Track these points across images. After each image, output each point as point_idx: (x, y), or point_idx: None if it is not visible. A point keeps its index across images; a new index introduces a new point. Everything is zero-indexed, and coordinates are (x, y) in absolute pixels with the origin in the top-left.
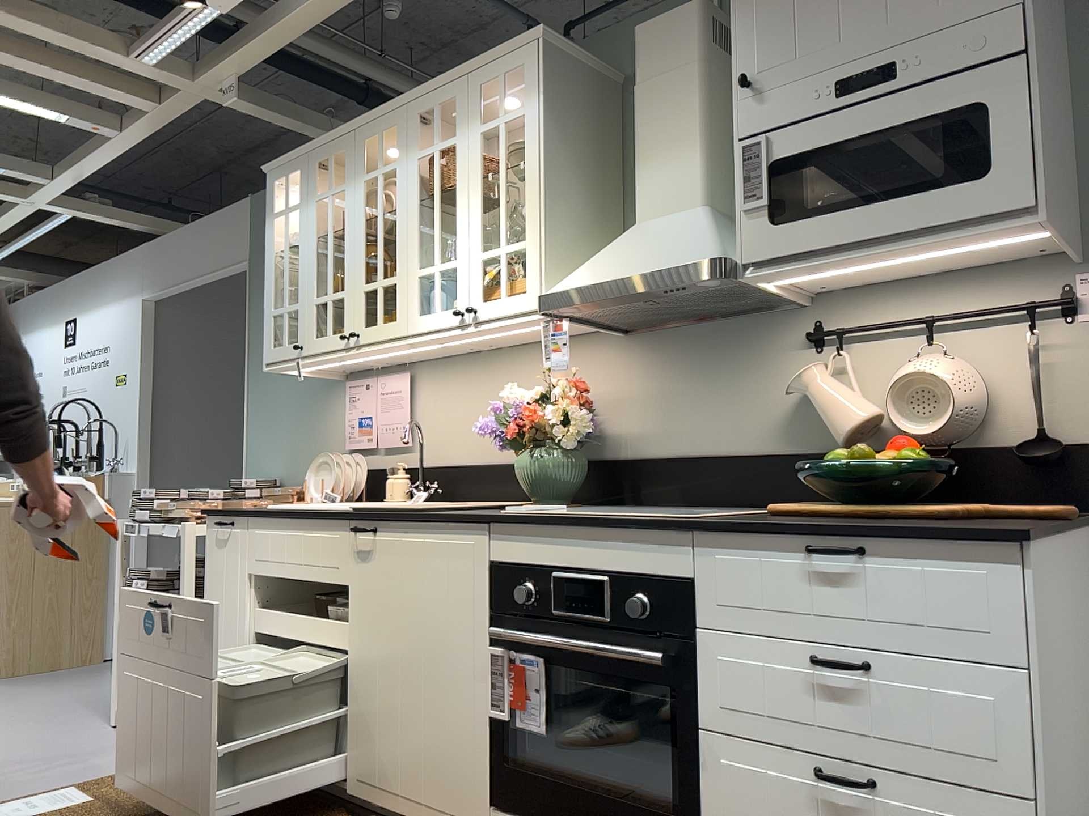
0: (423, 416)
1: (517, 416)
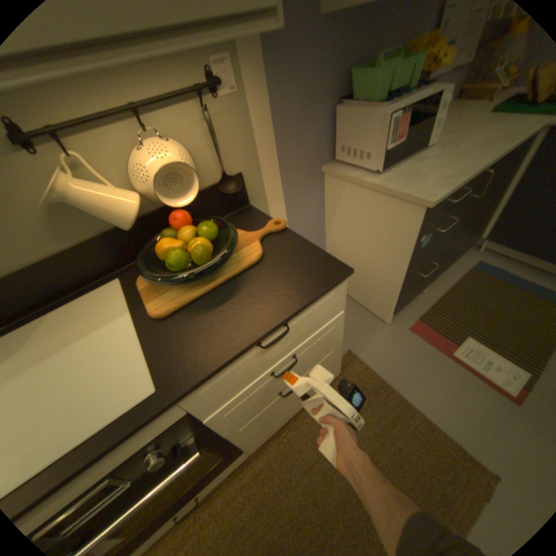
0: None
1: None
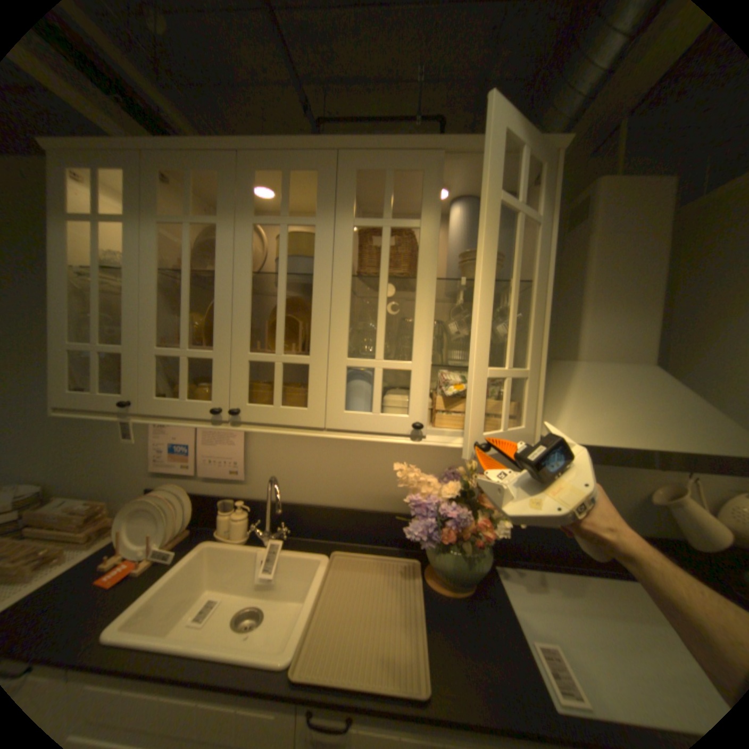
0: (260, 453)
1: (464, 527)
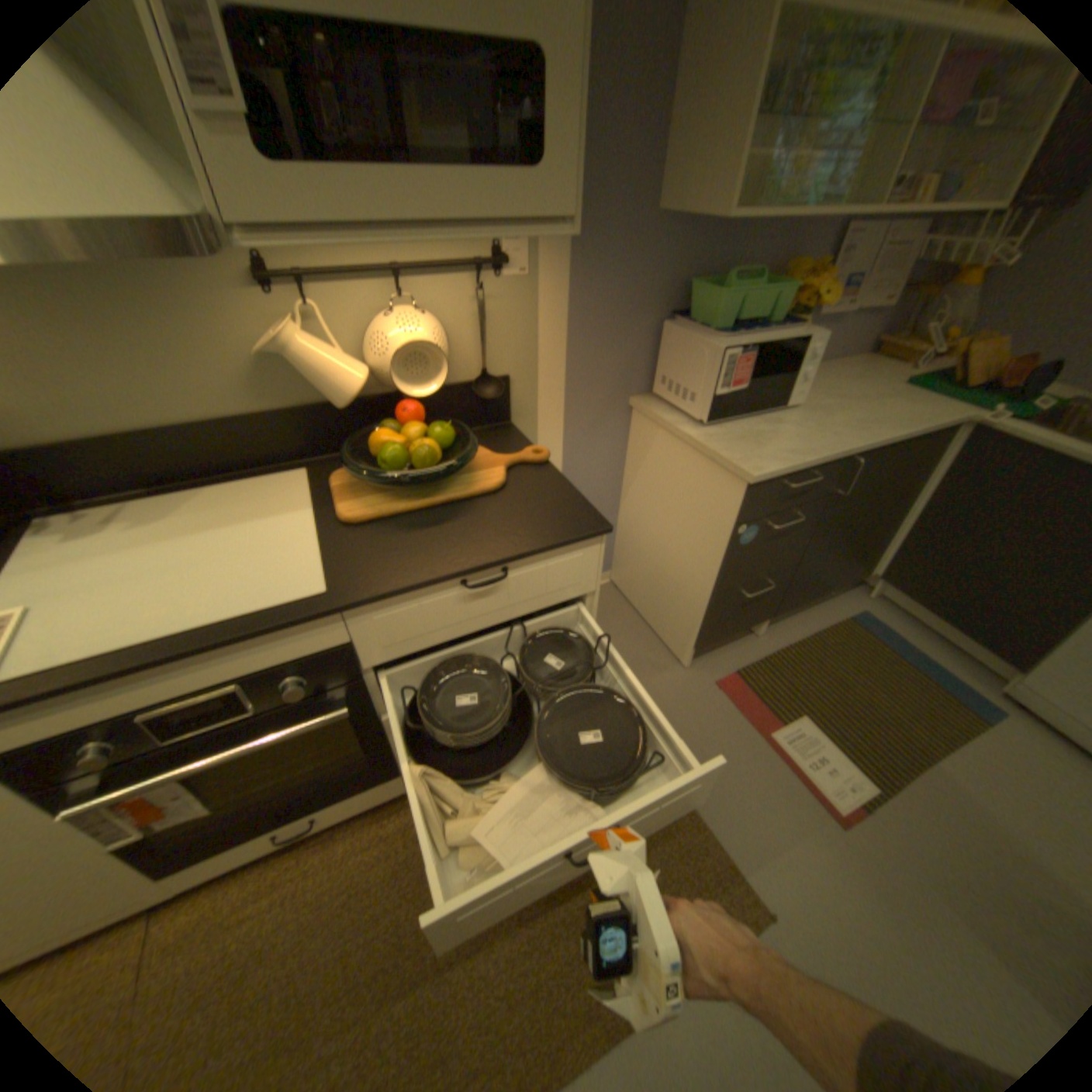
0: None
1: None
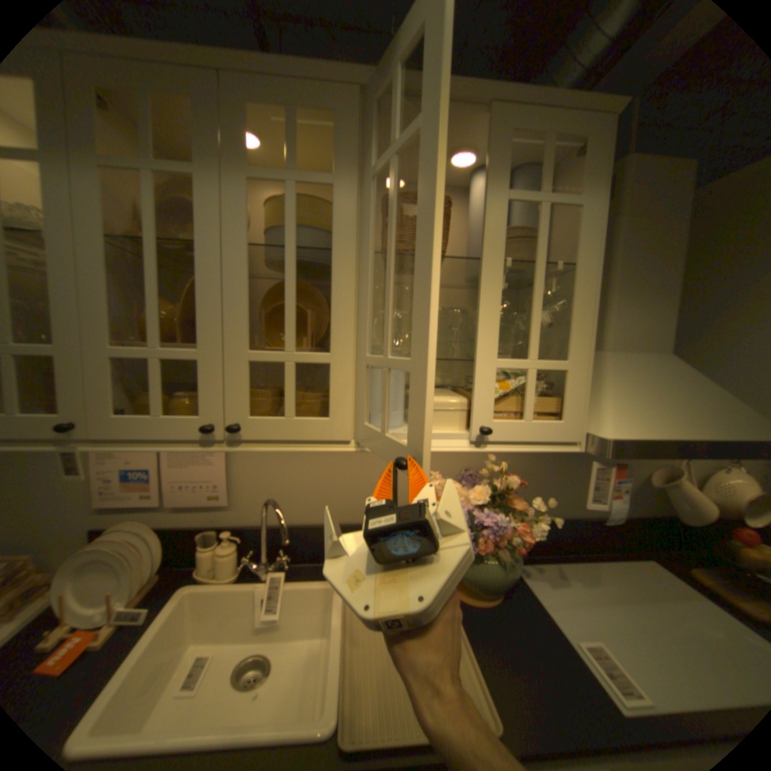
0: (244, 471)
1: (501, 535)
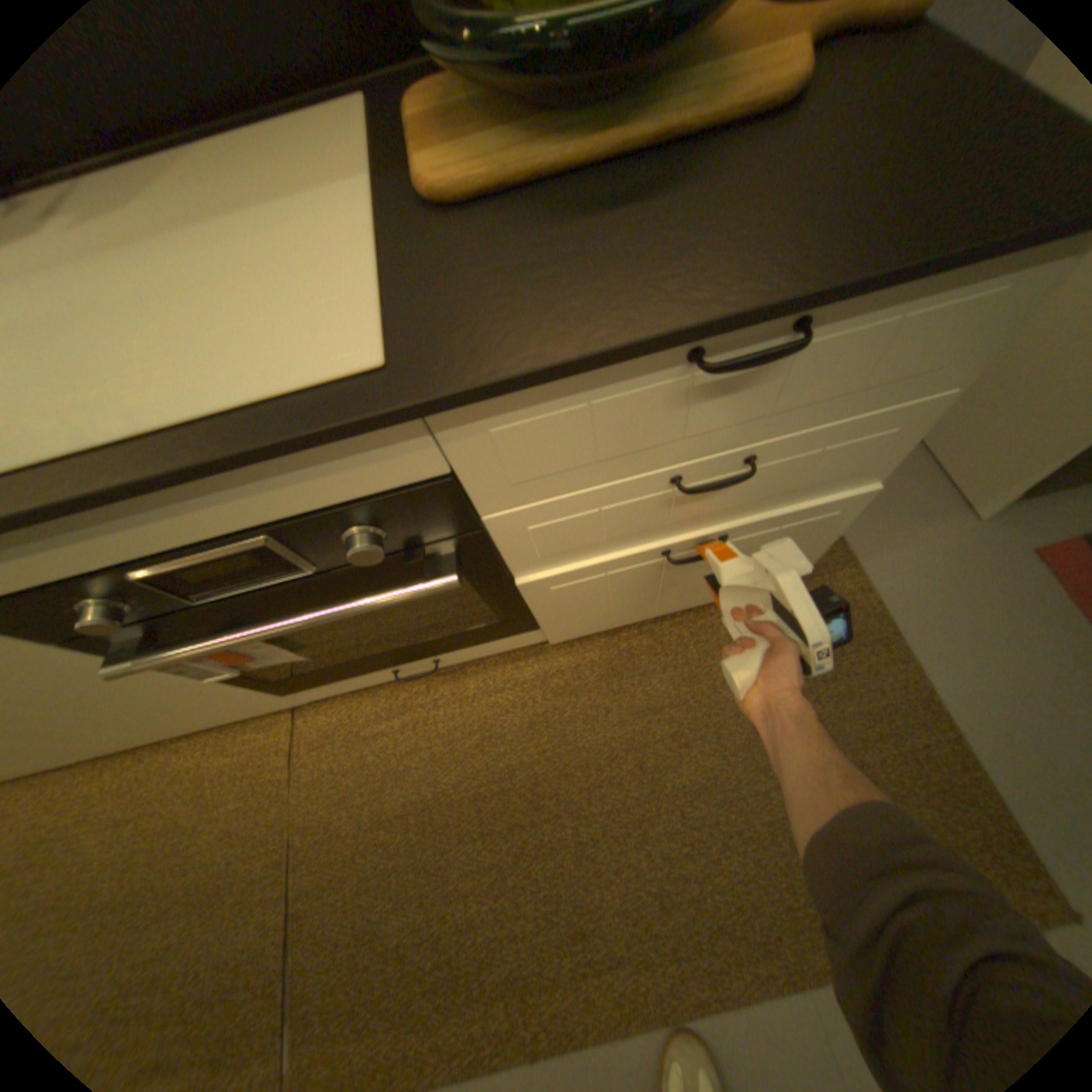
0: None
1: None
